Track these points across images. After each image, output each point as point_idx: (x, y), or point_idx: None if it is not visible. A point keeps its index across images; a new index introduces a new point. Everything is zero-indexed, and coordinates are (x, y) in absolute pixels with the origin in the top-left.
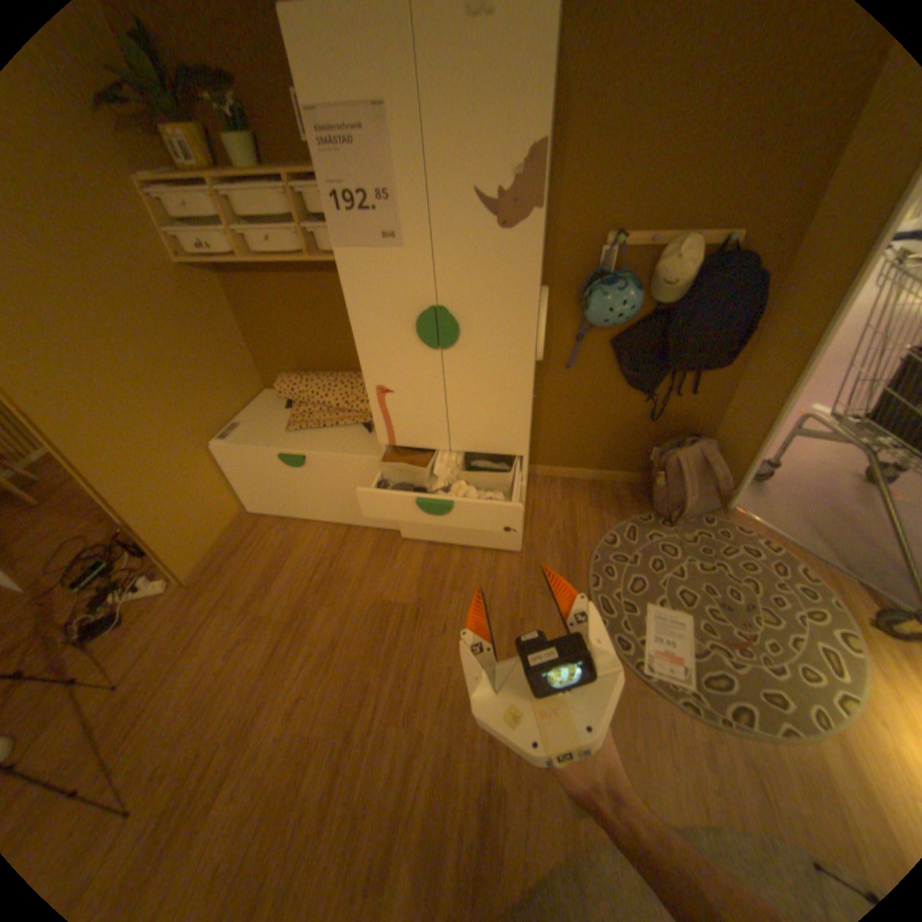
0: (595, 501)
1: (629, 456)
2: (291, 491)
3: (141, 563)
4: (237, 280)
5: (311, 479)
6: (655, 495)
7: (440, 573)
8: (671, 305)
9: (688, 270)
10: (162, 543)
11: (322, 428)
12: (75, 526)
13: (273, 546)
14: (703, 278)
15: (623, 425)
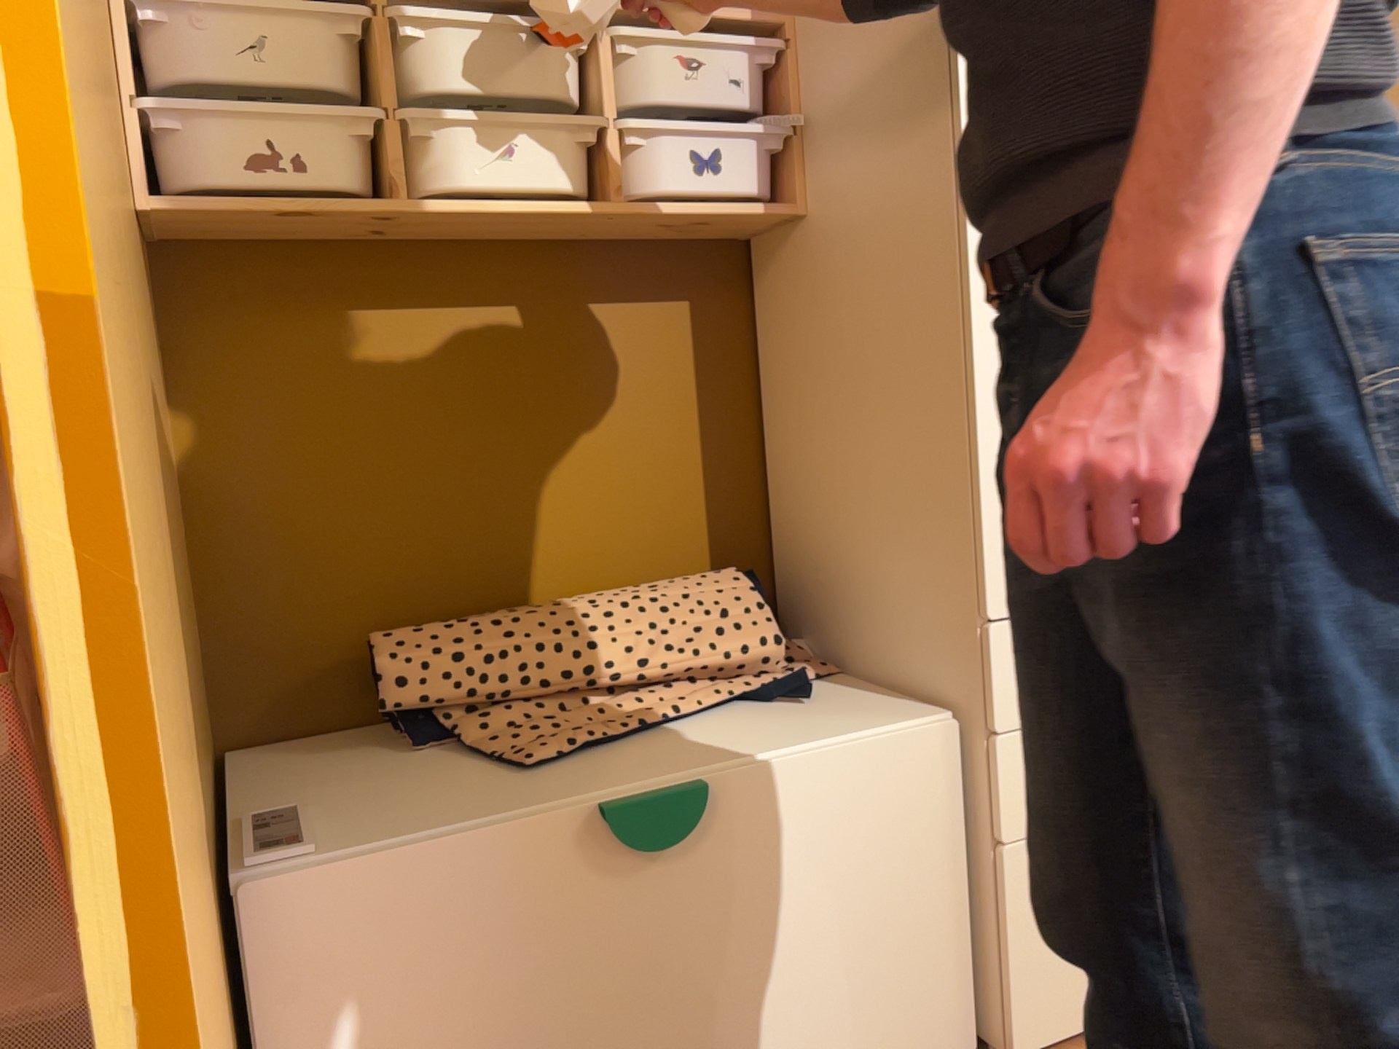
0: None
1: None
2: (593, 1021)
3: None
4: (246, 334)
5: (697, 906)
6: None
7: None
8: None
9: None
10: None
11: (640, 732)
12: None
13: None
14: None
15: None
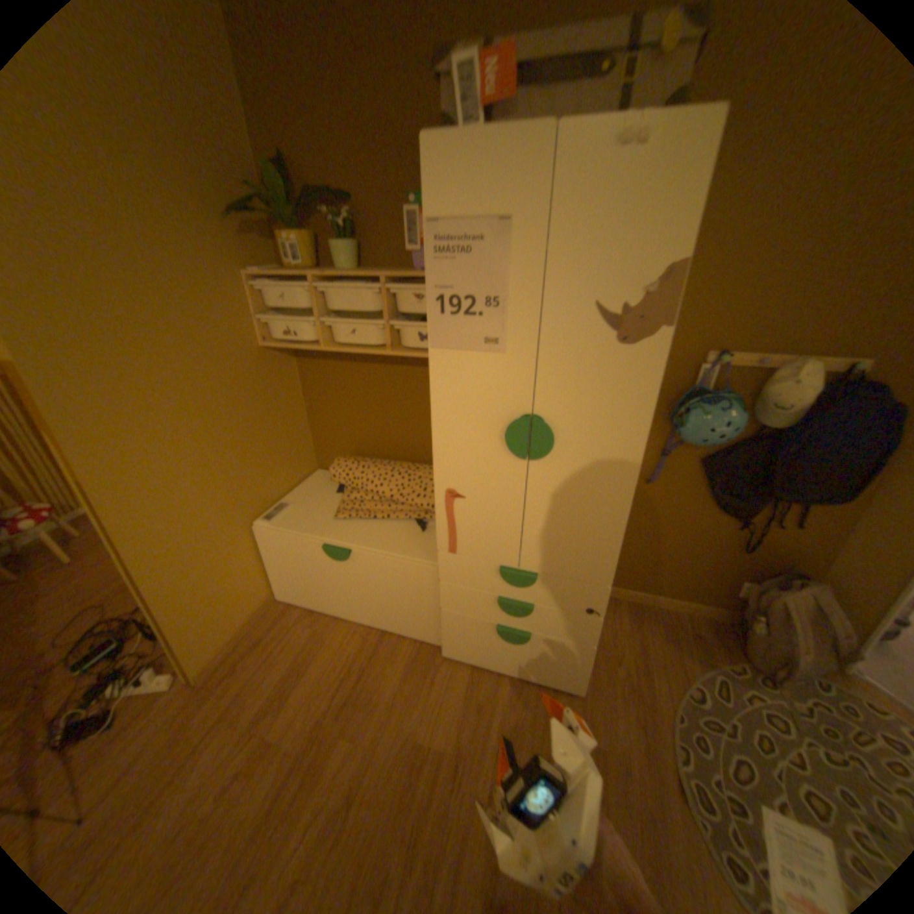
0: (672, 638)
1: (714, 588)
2: (328, 584)
3: (153, 647)
4: (315, 365)
5: (352, 574)
6: (752, 644)
7: (486, 713)
8: (779, 429)
9: (809, 396)
10: (181, 632)
11: (373, 519)
12: (99, 591)
13: (296, 646)
14: (824, 405)
15: (709, 552)
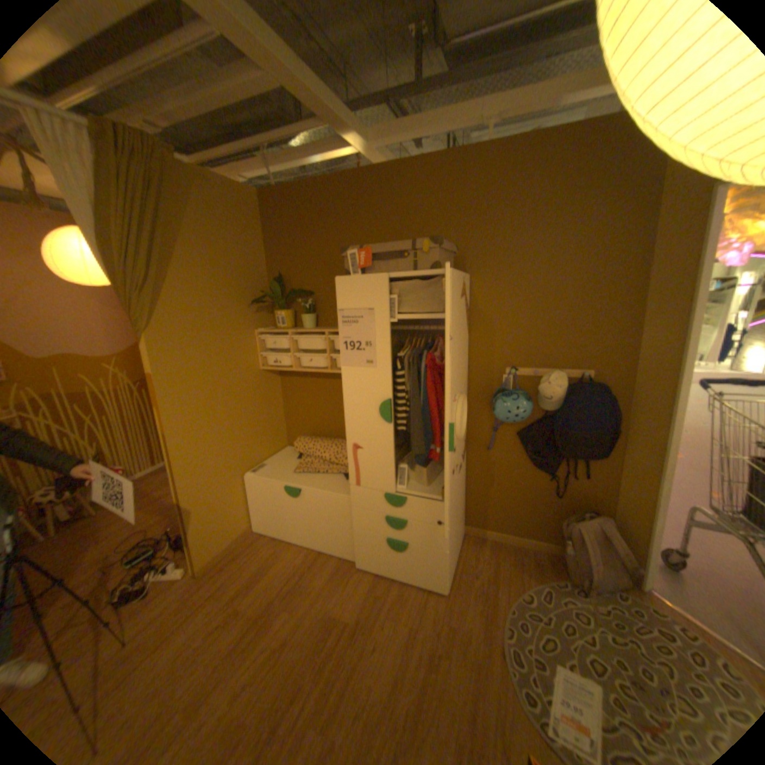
0: (519, 565)
1: (547, 528)
2: (286, 516)
3: (174, 556)
4: (290, 380)
5: (301, 508)
6: (568, 564)
7: (380, 603)
8: (556, 412)
9: (557, 391)
10: (196, 537)
11: (317, 473)
12: (144, 524)
13: (262, 559)
14: (570, 396)
15: (537, 499)
